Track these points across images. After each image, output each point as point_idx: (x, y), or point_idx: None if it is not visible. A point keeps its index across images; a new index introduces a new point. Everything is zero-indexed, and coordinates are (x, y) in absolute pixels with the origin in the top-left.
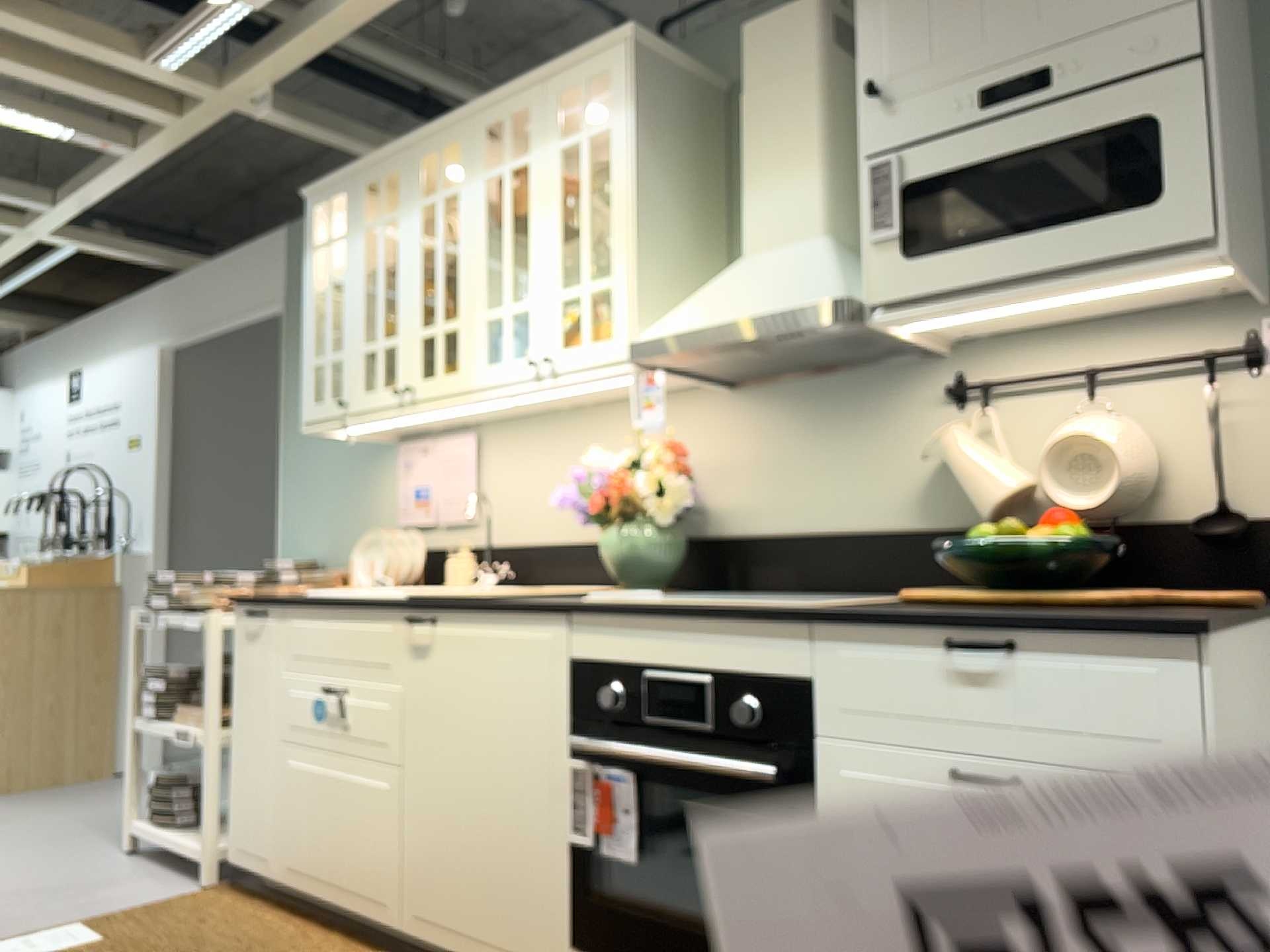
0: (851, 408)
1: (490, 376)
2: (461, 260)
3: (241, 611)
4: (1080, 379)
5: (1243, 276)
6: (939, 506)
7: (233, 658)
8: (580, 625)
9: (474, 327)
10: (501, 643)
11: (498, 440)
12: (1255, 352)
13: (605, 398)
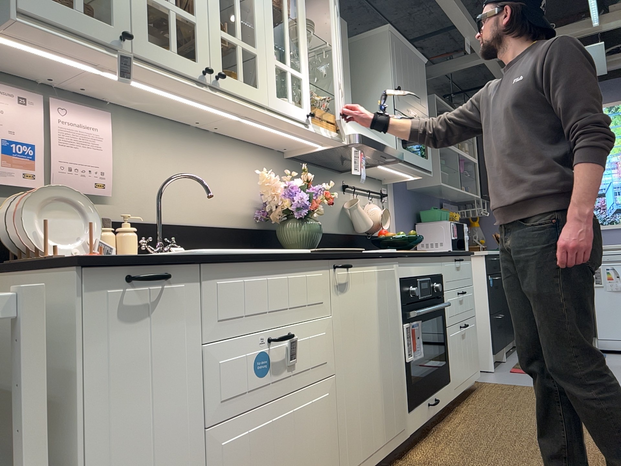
0: (322, 183)
1: (282, 106)
2: (251, 5)
3: (102, 278)
4: (364, 192)
5: (409, 179)
6: (343, 225)
7: (77, 357)
8: (402, 262)
9: (269, 64)
10: (380, 274)
11: (130, 128)
12: (386, 196)
13: (226, 135)
